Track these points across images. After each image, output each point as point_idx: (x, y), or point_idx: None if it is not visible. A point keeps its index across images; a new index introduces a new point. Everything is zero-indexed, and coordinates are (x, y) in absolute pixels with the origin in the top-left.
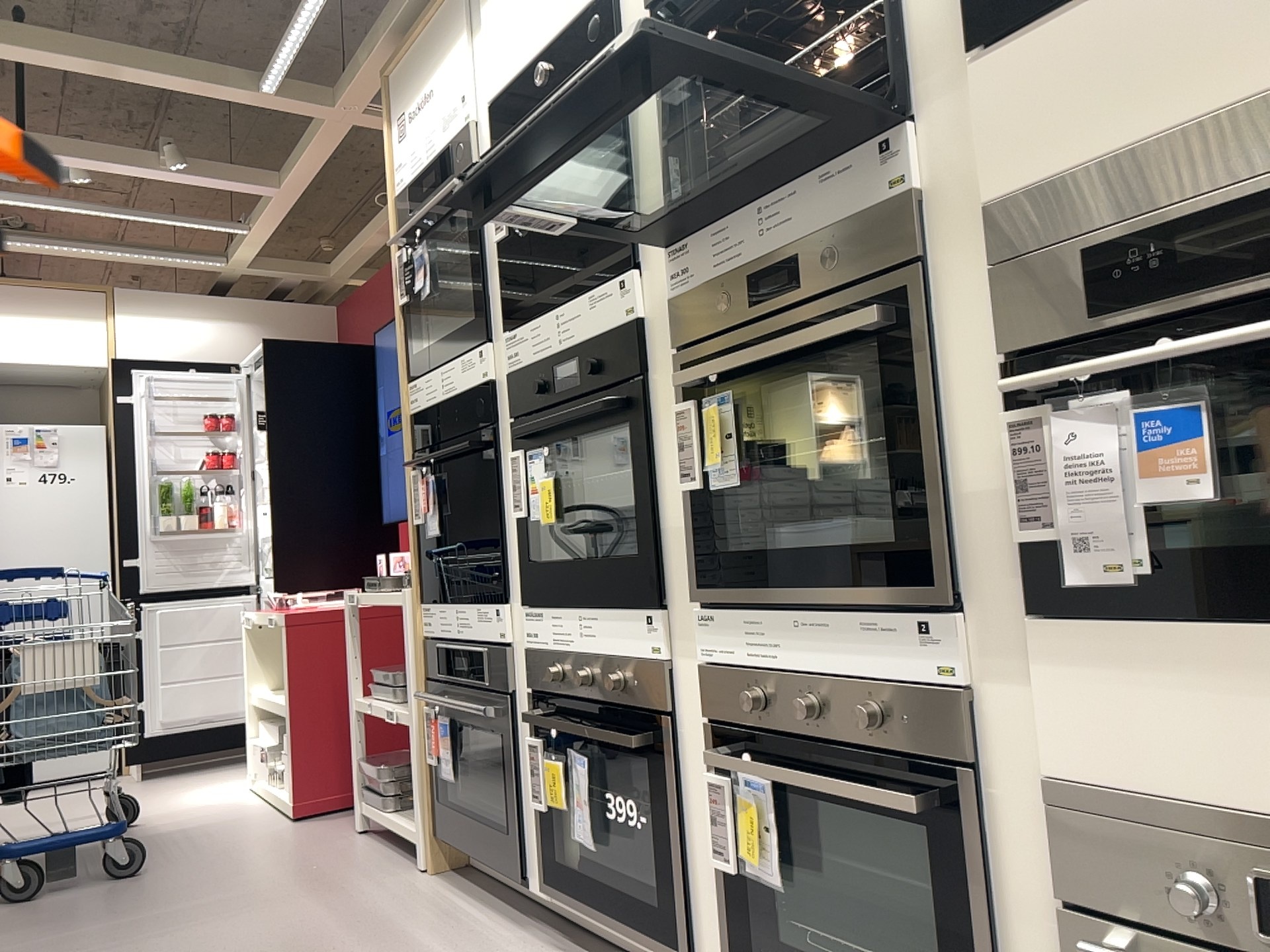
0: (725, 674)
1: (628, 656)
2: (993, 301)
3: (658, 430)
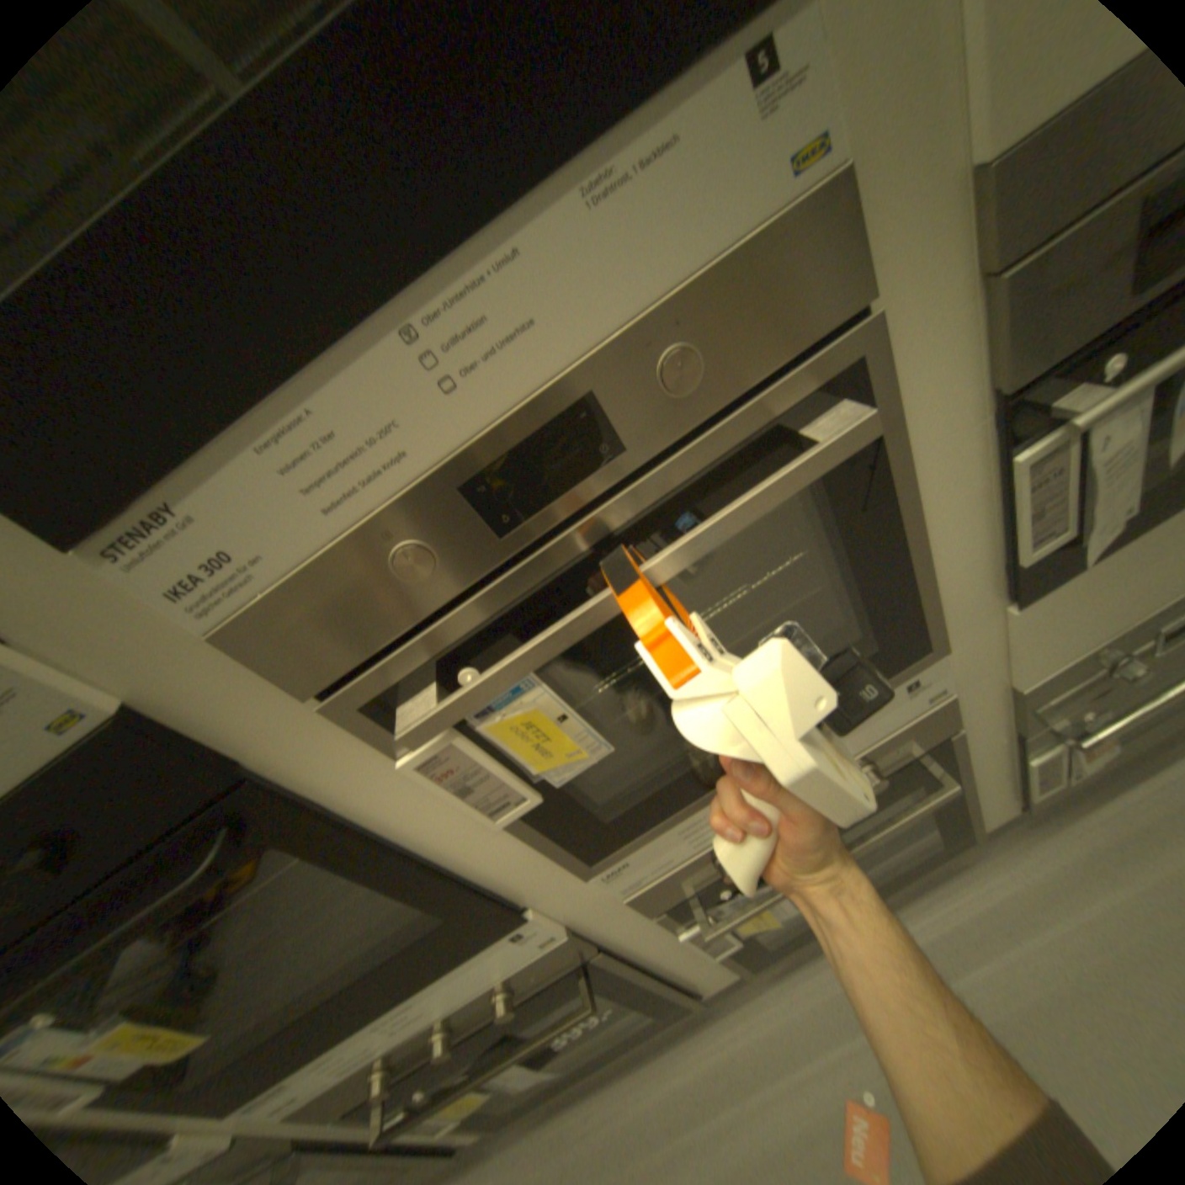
0: (665, 881)
1: (494, 980)
2: (1006, 322)
3: (347, 806)
